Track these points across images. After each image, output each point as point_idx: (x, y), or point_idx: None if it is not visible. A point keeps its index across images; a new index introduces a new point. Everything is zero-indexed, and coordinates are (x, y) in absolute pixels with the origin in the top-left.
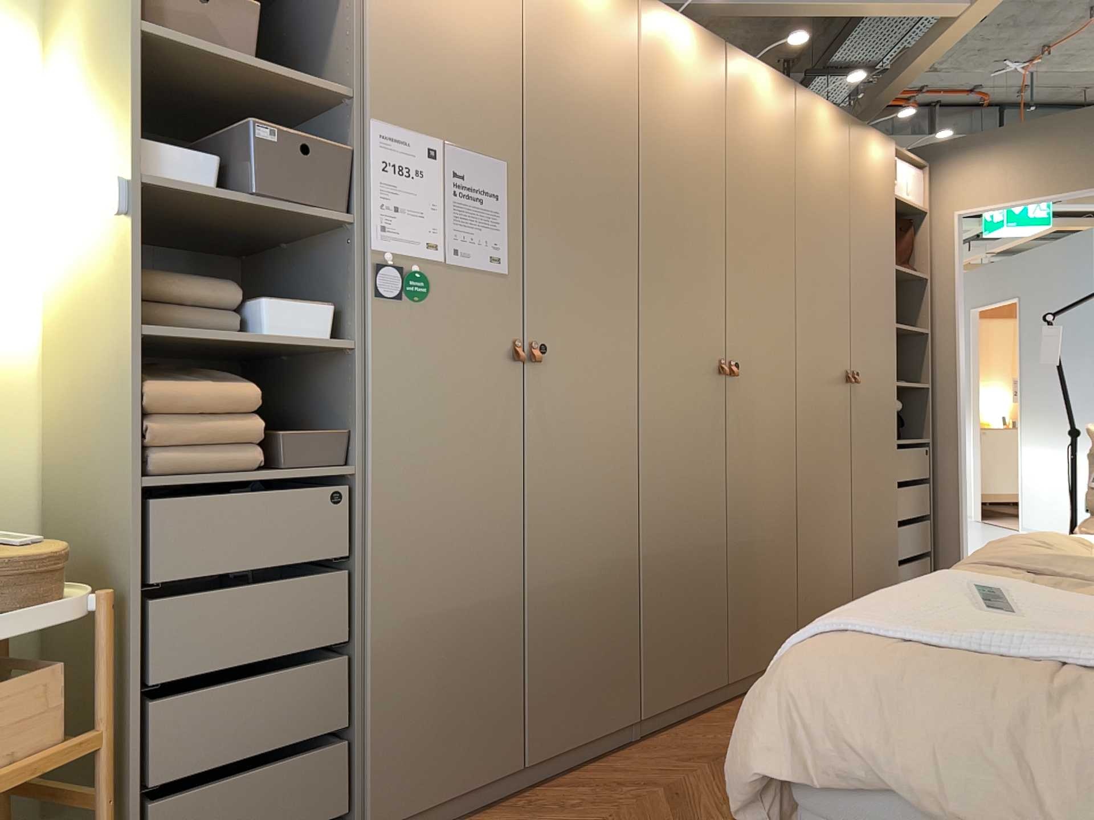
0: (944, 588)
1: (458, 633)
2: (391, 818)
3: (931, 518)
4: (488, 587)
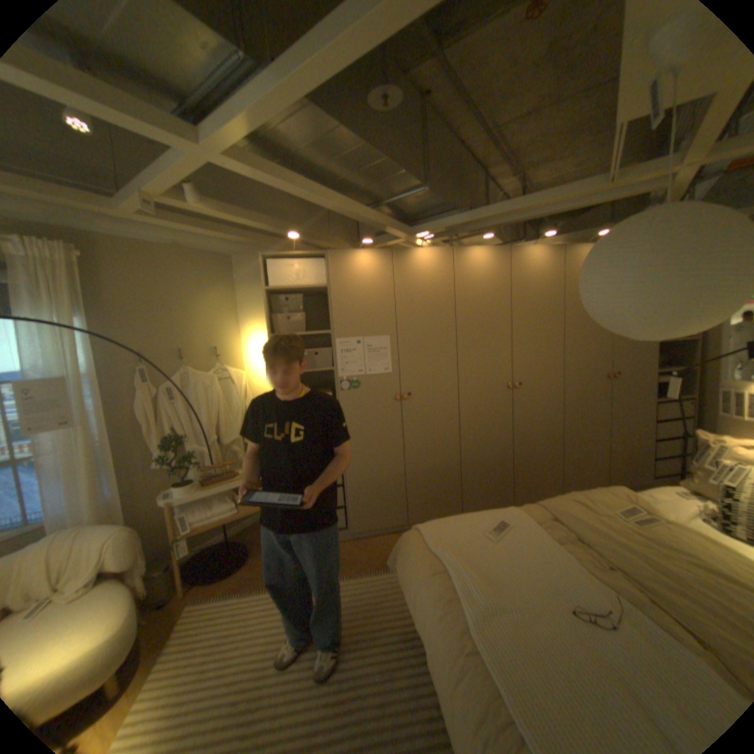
0: (490, 517)
1: (378, 484)
2: (358, 531)
3: (693, 438)
4: (389, 471)
